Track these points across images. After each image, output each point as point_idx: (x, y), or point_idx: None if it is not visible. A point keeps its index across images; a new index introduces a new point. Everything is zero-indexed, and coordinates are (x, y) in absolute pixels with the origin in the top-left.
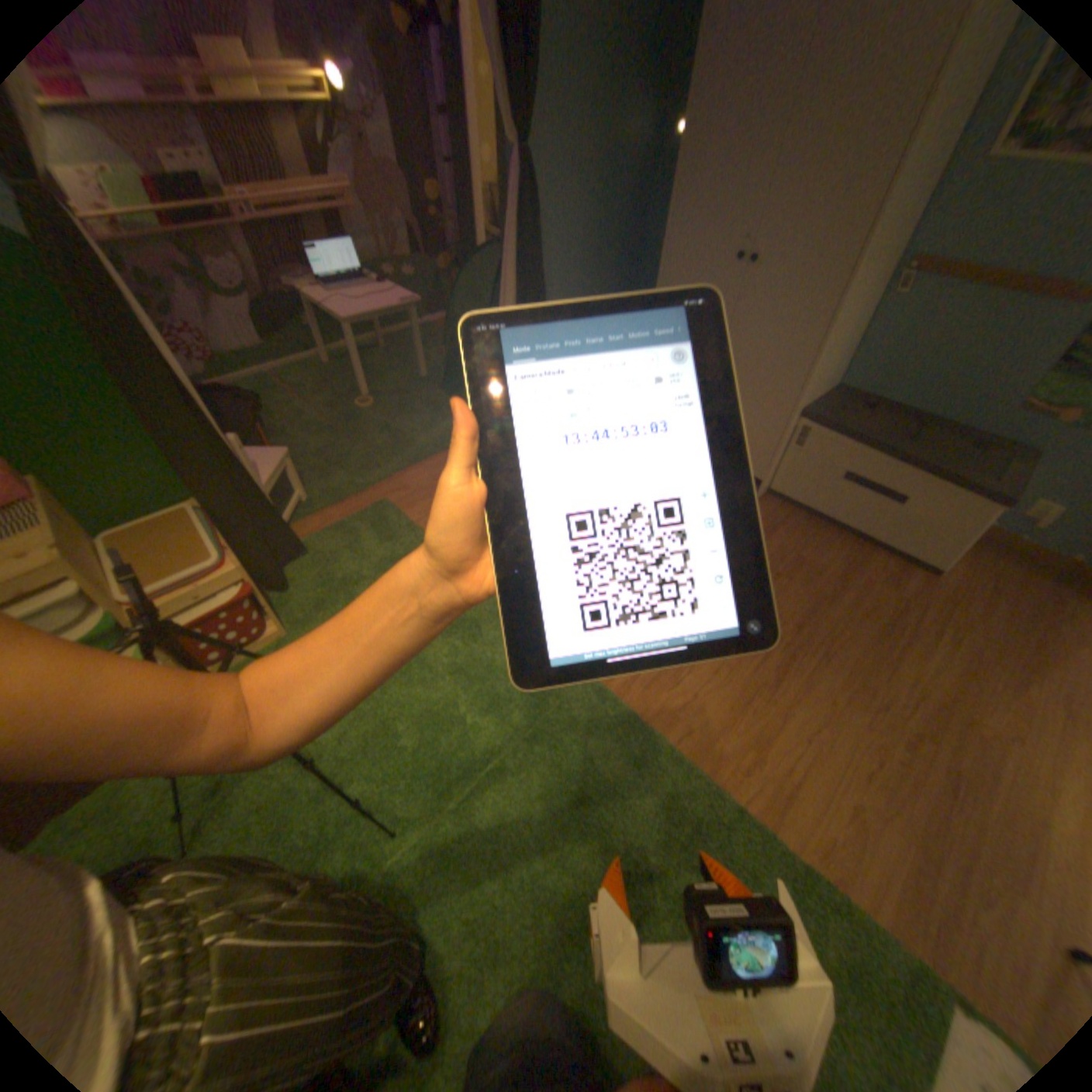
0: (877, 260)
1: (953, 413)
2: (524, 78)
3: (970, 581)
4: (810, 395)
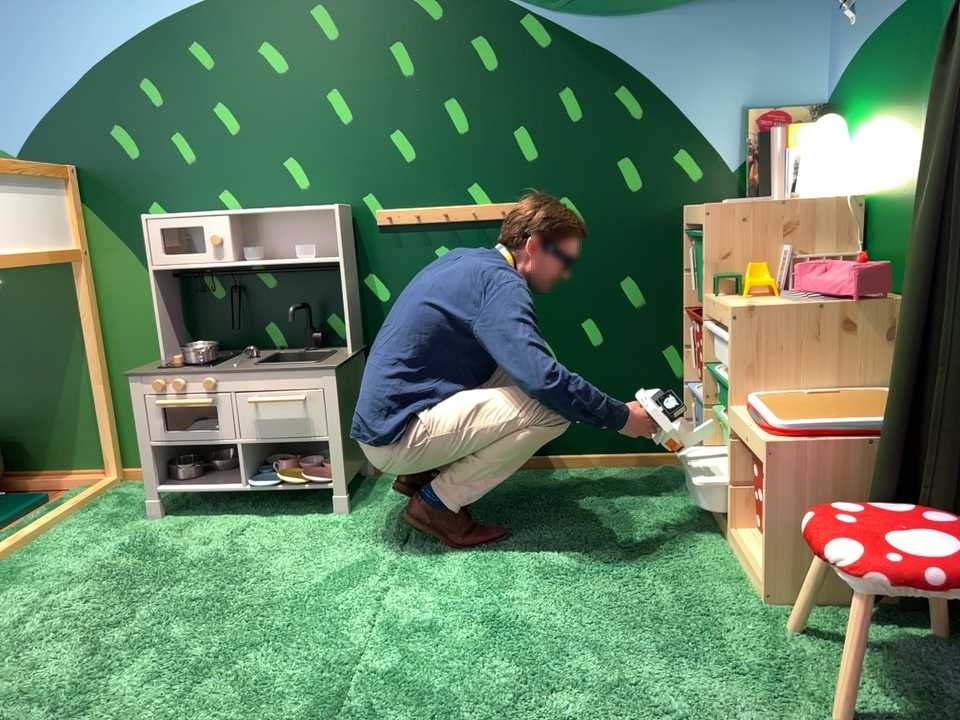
0: None
1: None
2: None
3: None
4: None
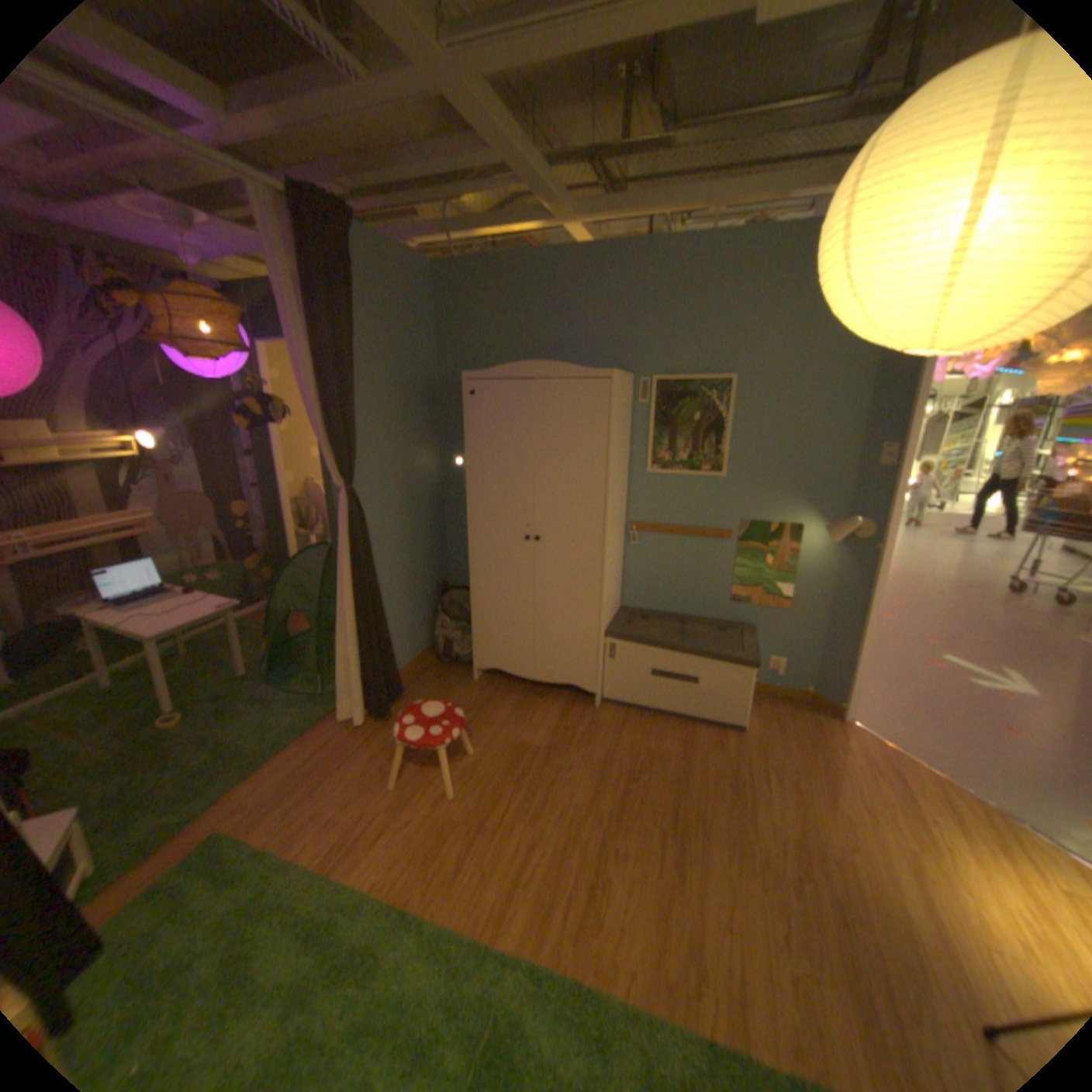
0: (613, 531)
1: (696, 612)
2: (347, 451)
3: (764, 729)
4: (606, 620)
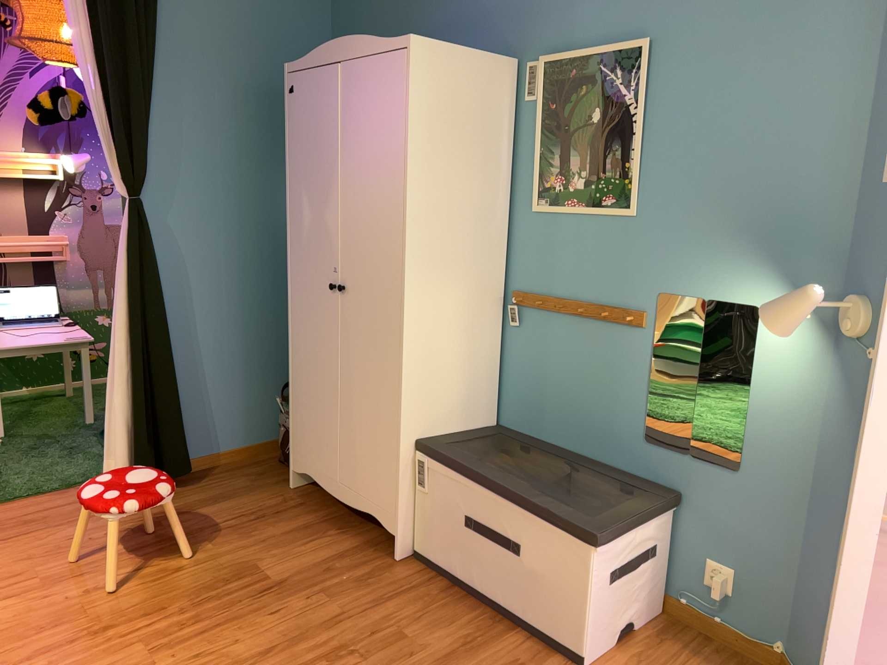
0: (440, 287)
1: (594, 451)
2: (129, 152)
3: None
4: (420, 425)
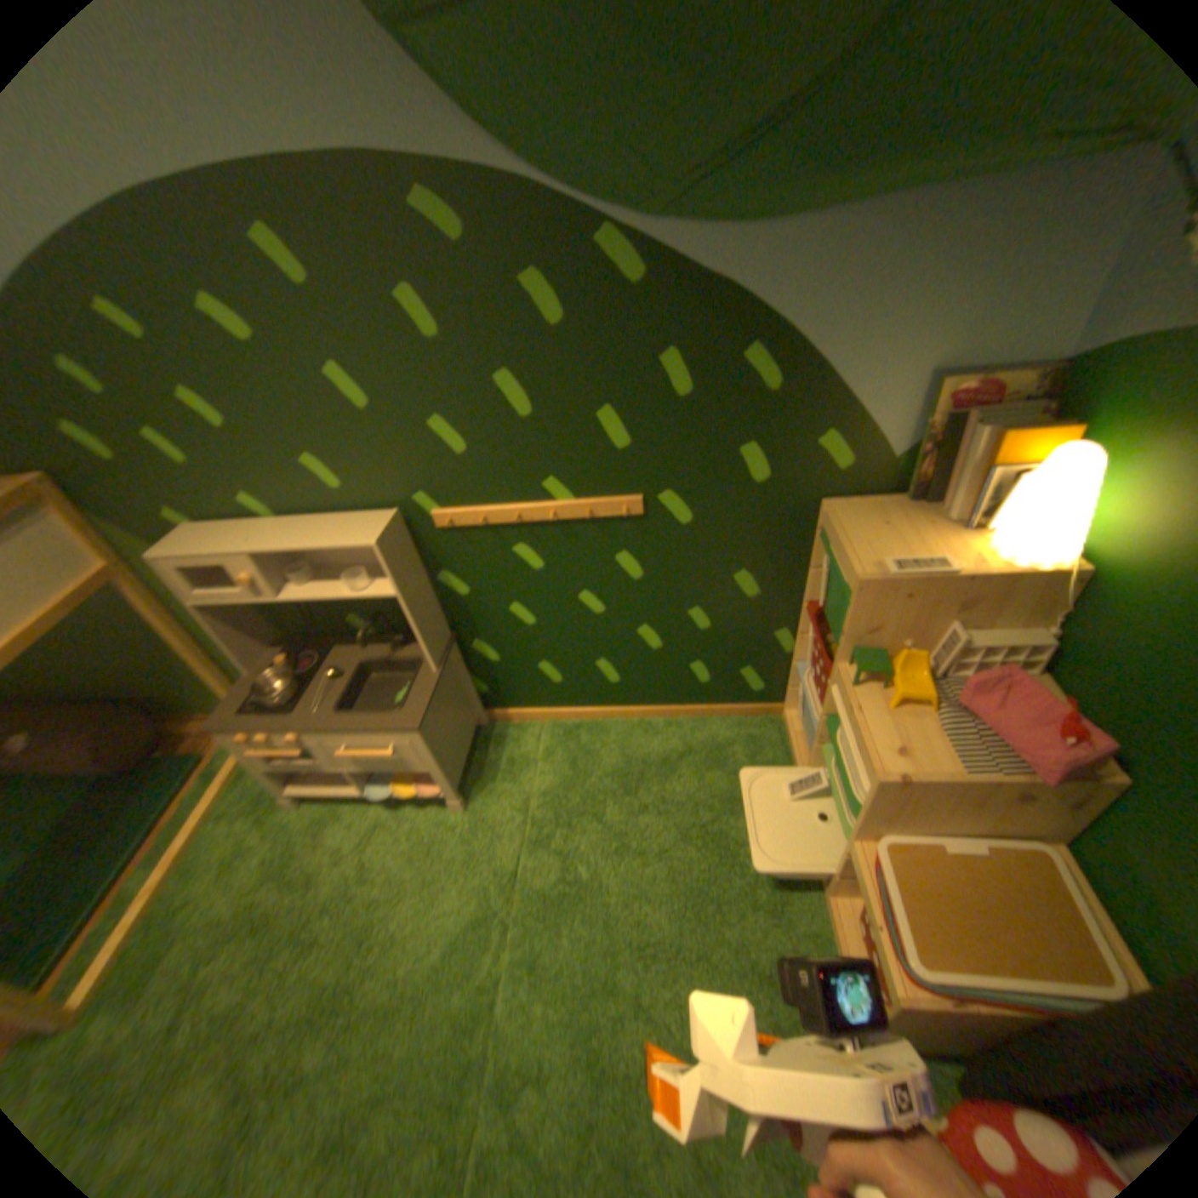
0: None
1: None
2: None
3: None
4: None
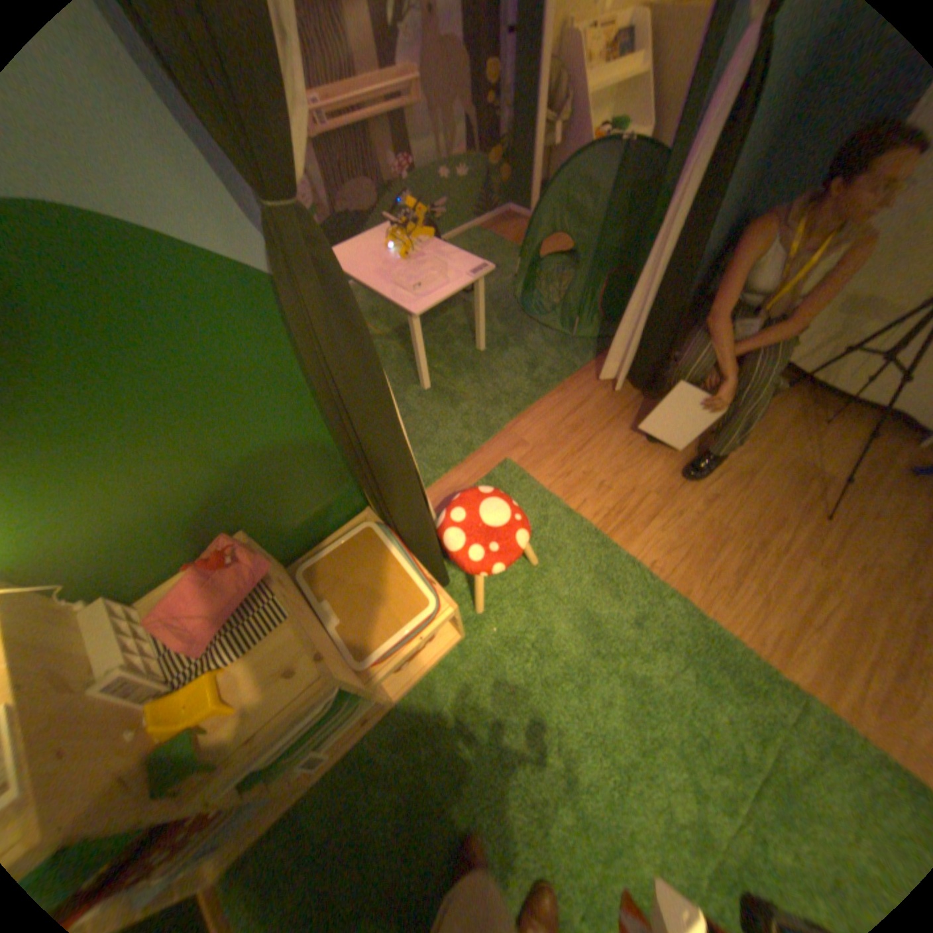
0: None
1: None
2: None
3: None
4: None
